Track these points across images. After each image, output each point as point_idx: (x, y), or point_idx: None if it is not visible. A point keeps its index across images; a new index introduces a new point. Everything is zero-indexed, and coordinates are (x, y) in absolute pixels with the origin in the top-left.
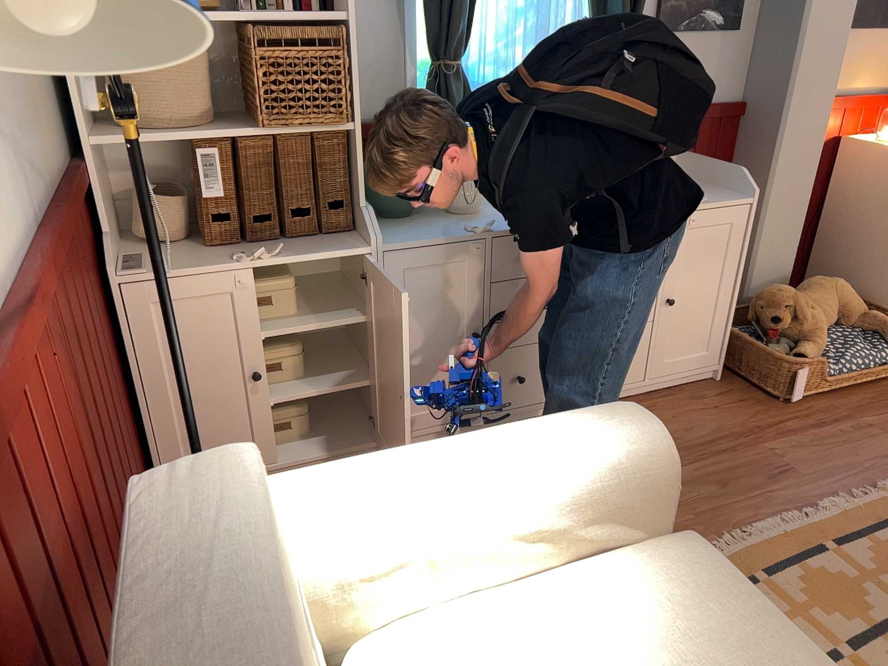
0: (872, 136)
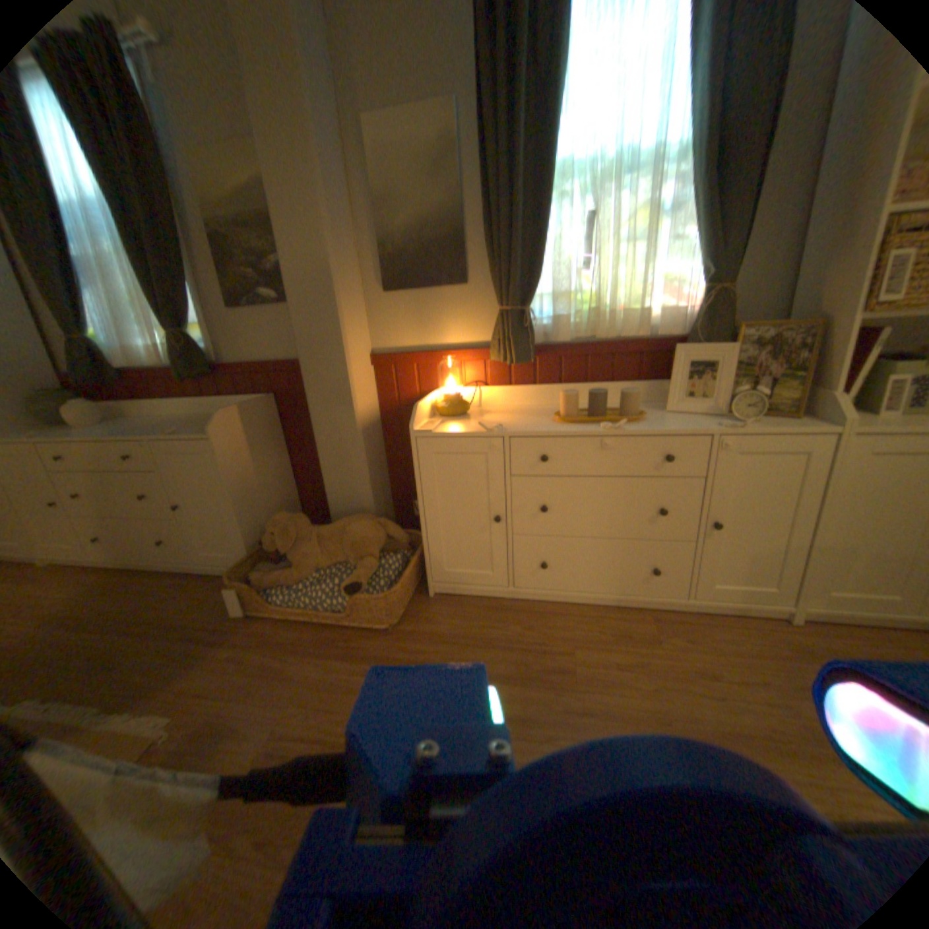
0: (465, 389)
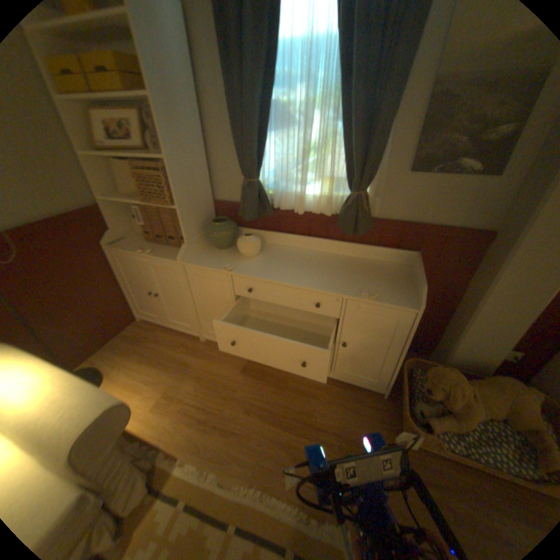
0: None
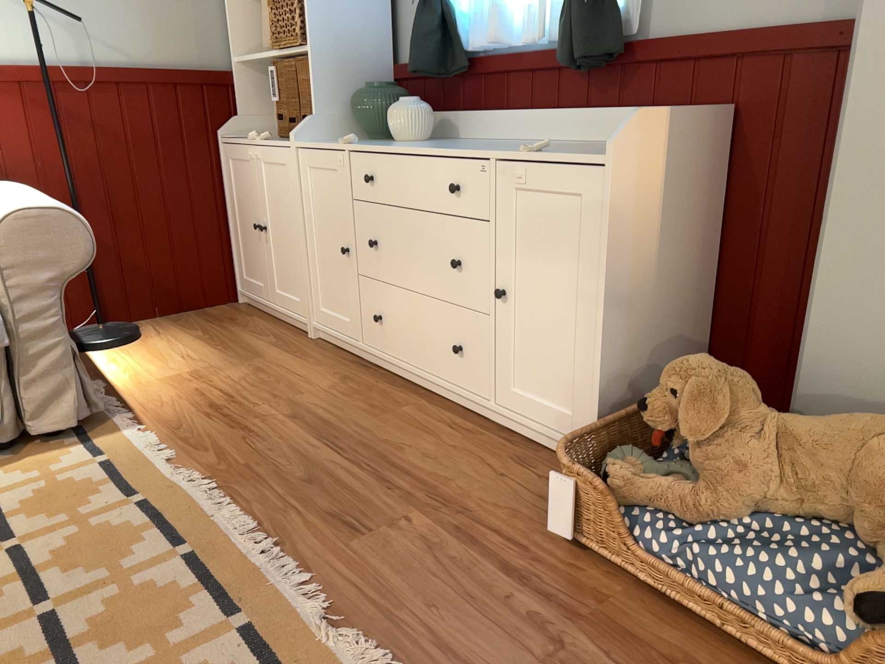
0: None
